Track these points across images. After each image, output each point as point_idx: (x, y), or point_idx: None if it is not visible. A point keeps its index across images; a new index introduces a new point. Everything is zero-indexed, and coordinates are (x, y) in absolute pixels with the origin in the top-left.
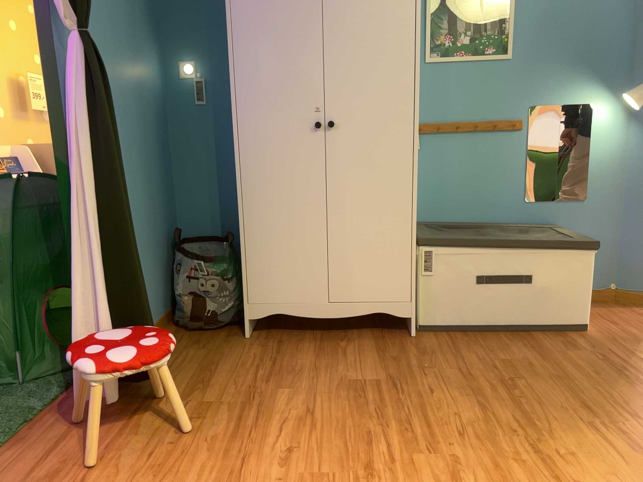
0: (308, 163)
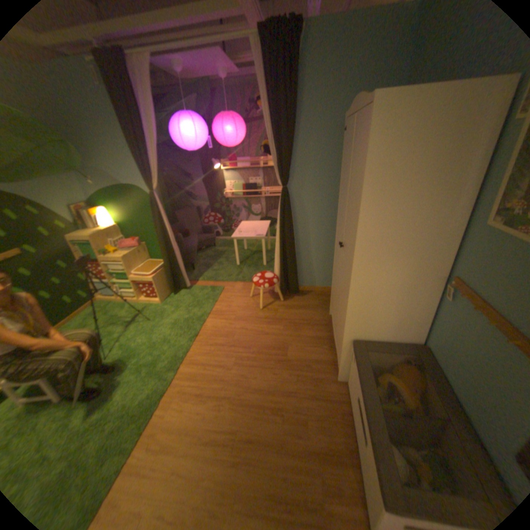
0: (339, 261)
